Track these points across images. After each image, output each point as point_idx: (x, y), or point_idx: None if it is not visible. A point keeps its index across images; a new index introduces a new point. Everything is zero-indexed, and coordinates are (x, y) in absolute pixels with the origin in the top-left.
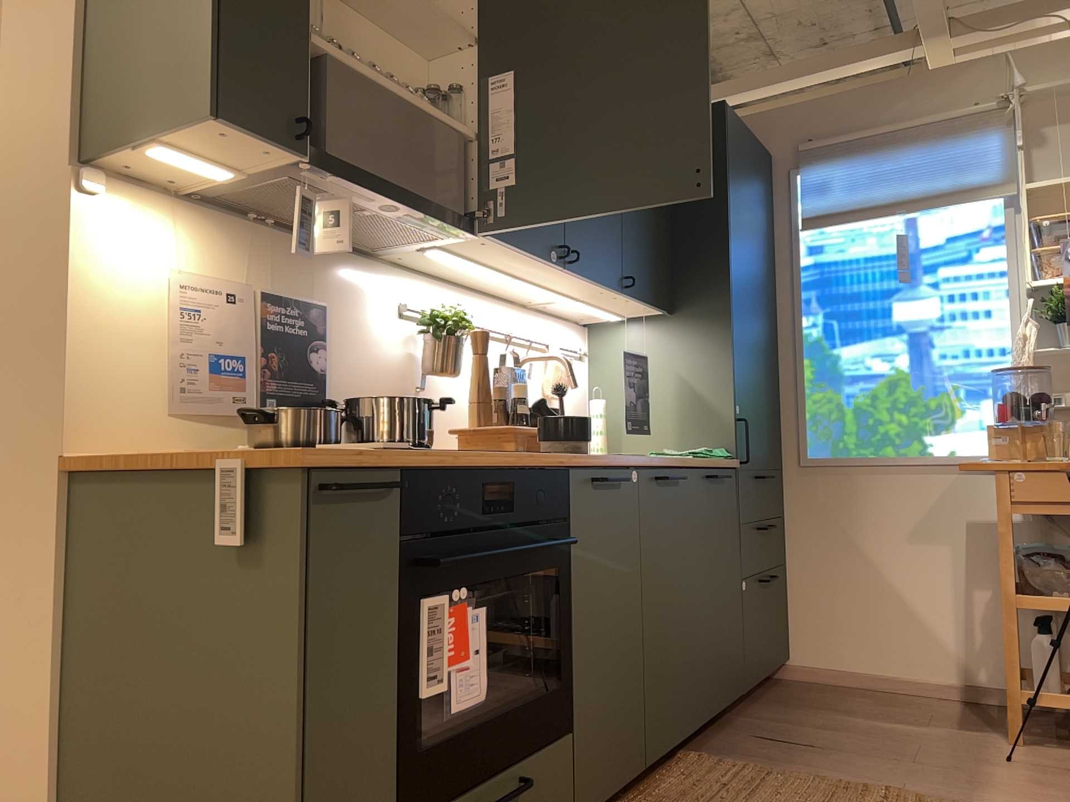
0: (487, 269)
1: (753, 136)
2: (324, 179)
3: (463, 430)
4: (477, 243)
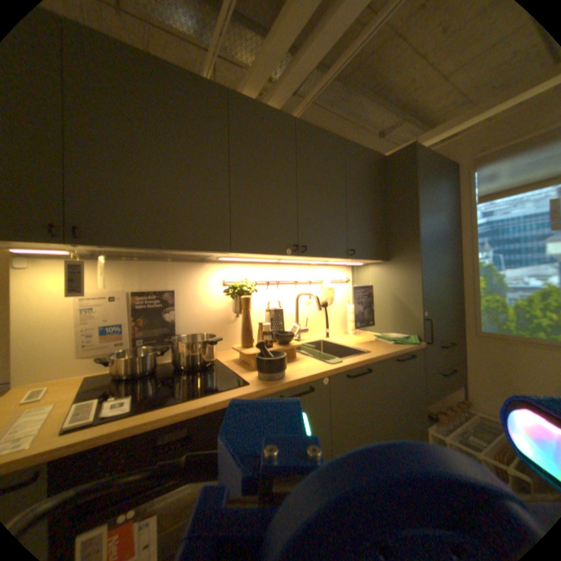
0: (260, 259)
1: (446, 153)
2: (98, 248)
3: (234, 348)
4: (235, 254)
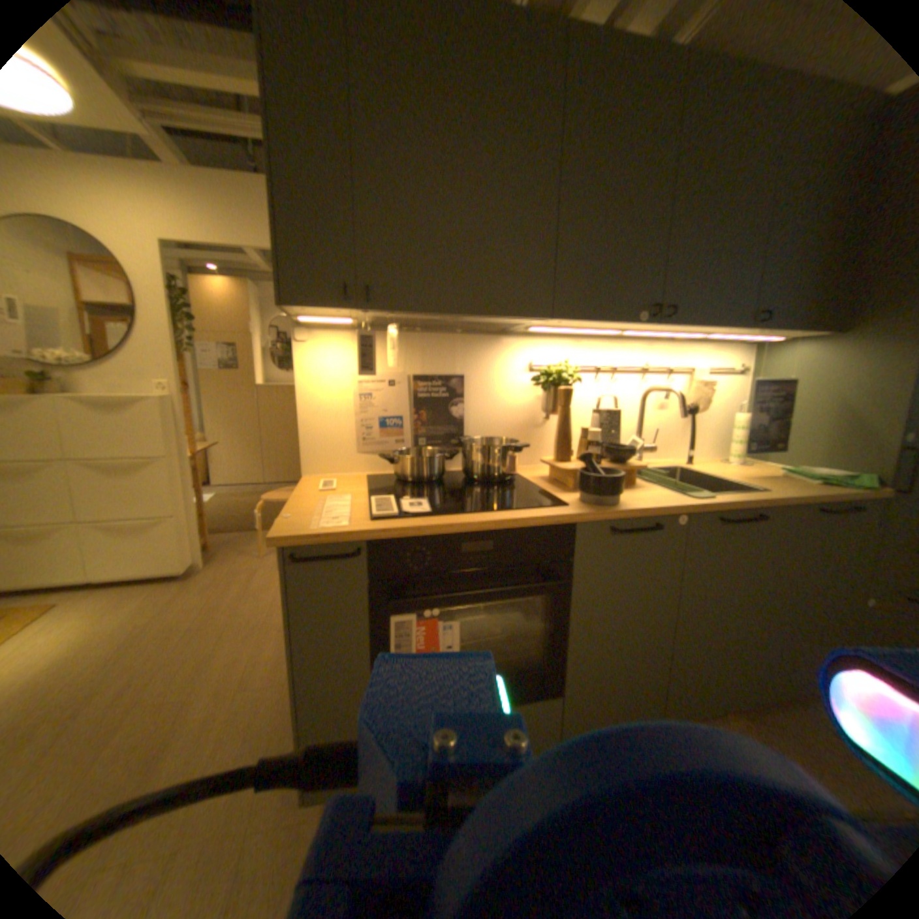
0: (593, 329)
1: None
2: (388, 314)
3: (544, 461)
4: (556, 321)
